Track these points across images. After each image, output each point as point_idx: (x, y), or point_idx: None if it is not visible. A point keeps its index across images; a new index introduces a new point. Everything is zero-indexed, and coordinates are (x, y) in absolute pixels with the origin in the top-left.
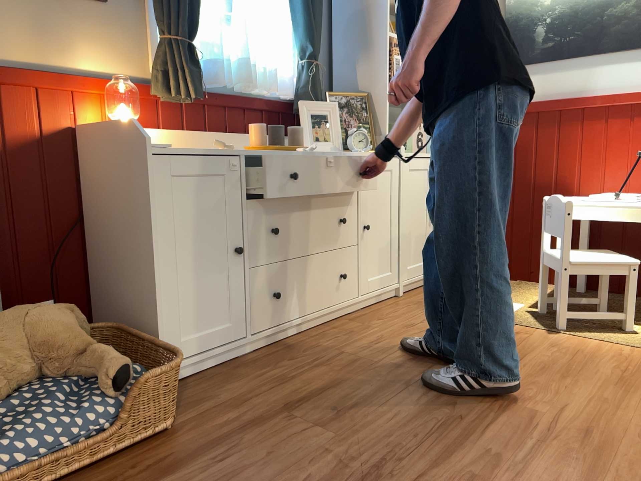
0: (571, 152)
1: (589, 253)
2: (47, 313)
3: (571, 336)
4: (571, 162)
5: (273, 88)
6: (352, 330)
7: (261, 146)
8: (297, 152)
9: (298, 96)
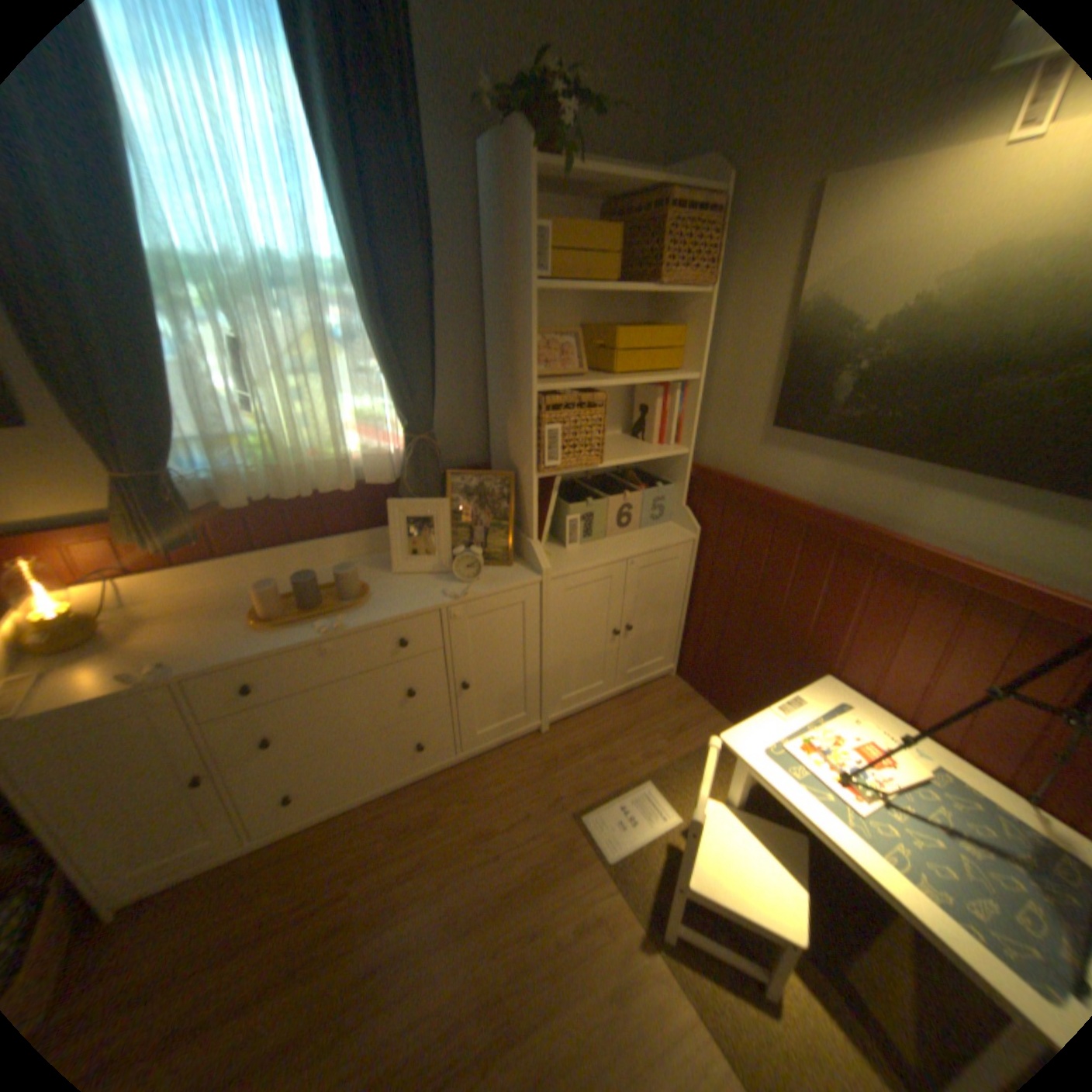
0: (847, 610)
1: (763, 847)
2: None
3: (666, 975)
4: (843, 624)
5: (343, 485)
6: (409, 823)
7: (261, 619)
8: (305, 637)
9: (402, 477)
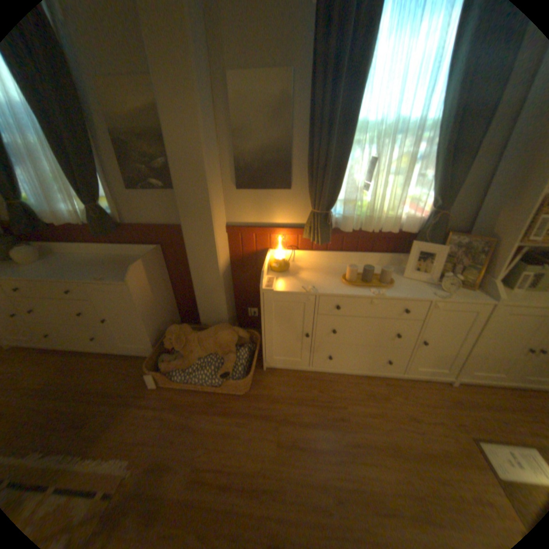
0: None
1: None
2: (223, 335)
3: None
4: None
5: (394, 230)
6: (376, 394)
7: (348, 281)
8: (366, 294)
9: (421, 231)
